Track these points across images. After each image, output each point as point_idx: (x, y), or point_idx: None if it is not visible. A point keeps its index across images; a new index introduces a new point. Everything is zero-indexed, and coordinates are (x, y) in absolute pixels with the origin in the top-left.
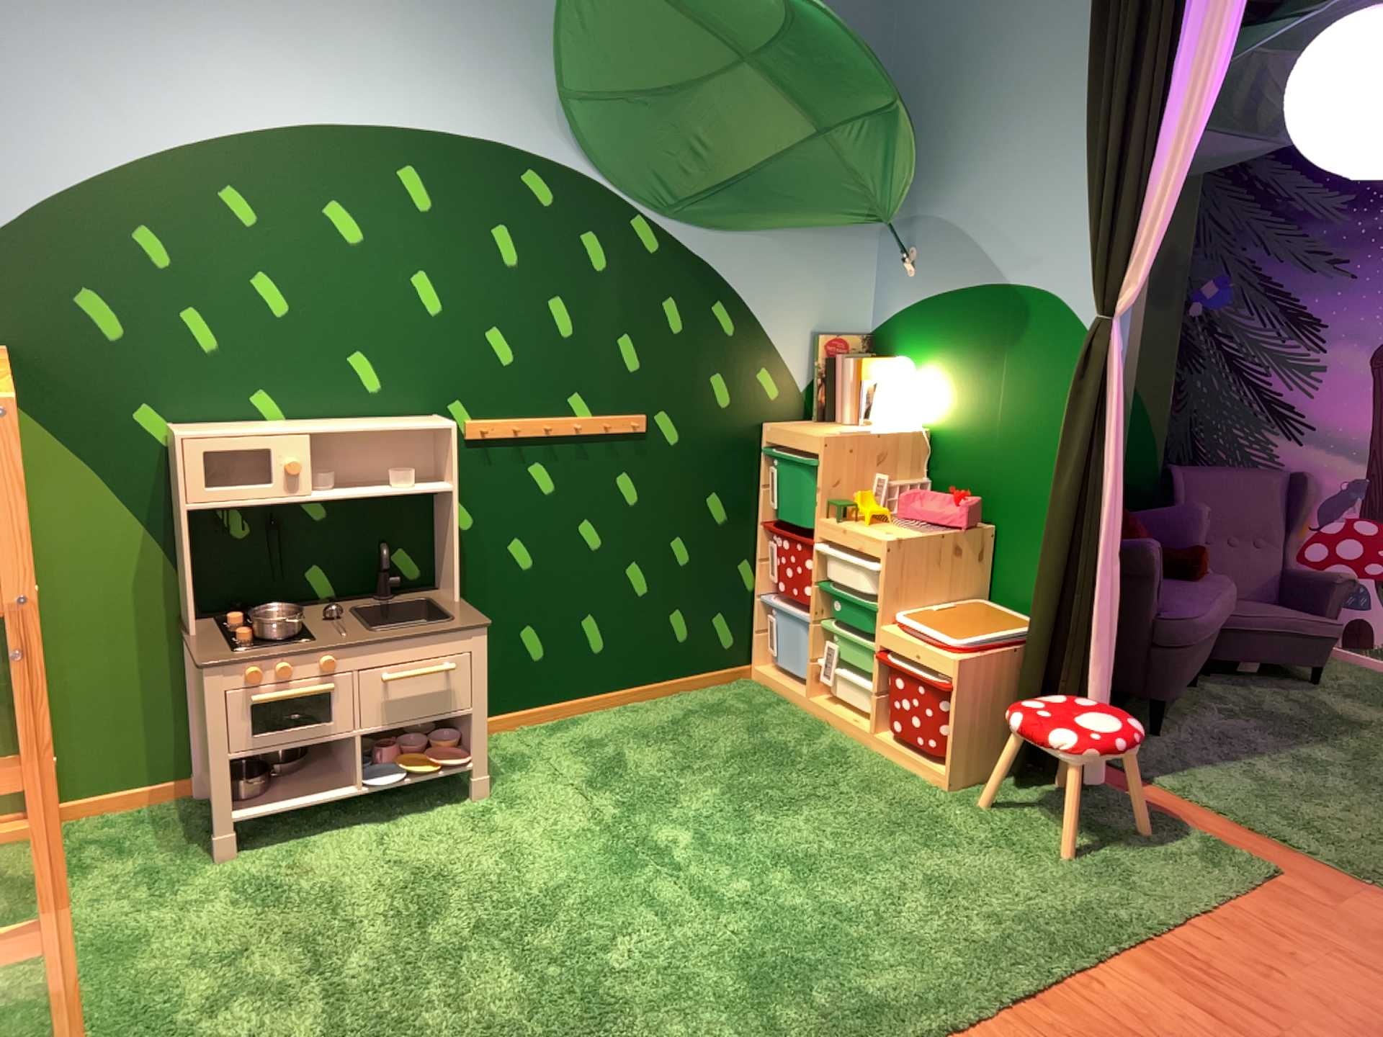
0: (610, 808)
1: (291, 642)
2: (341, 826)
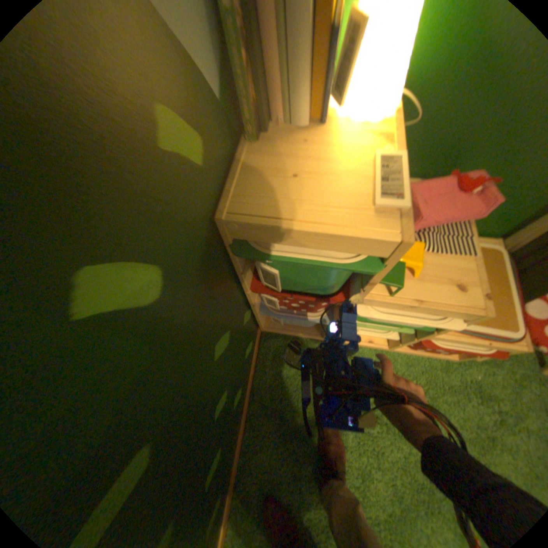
0: None
1: None
2: None
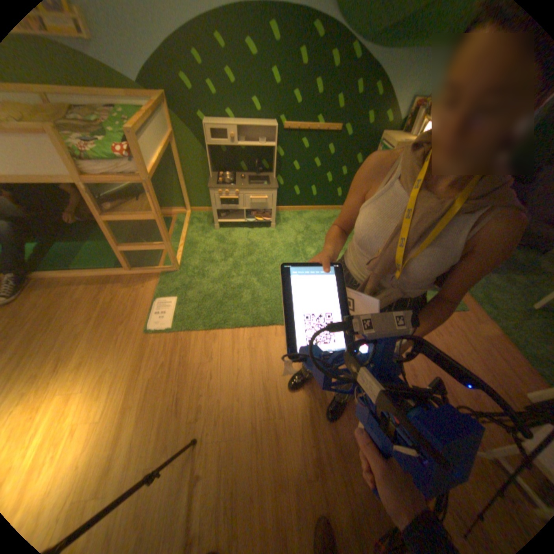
0: (298, 241)
1: (227, 185)
2: (239, 229)
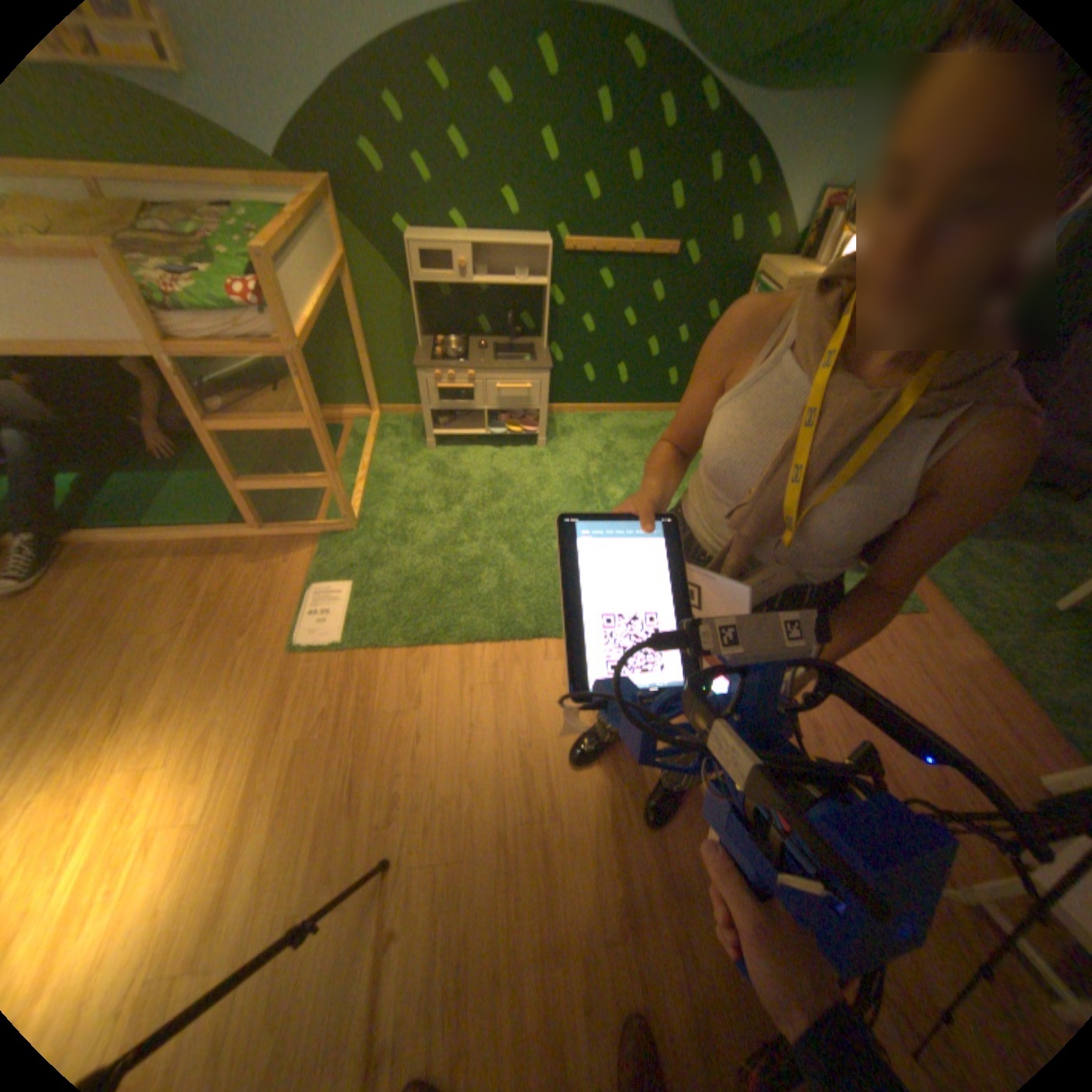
0: (591, 473)
1: (452, 362)
2: (475, 448)
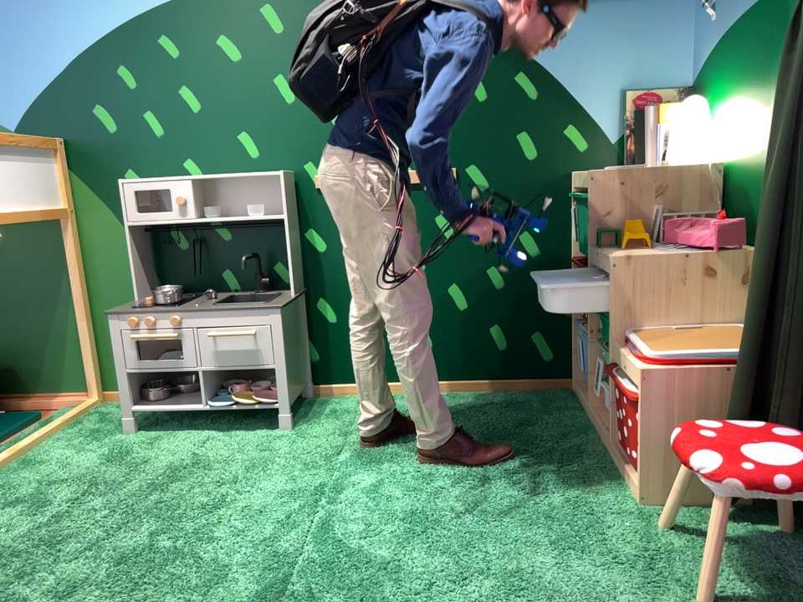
0: (344, 457)
1: (159, 308)
2: (192, 432)
